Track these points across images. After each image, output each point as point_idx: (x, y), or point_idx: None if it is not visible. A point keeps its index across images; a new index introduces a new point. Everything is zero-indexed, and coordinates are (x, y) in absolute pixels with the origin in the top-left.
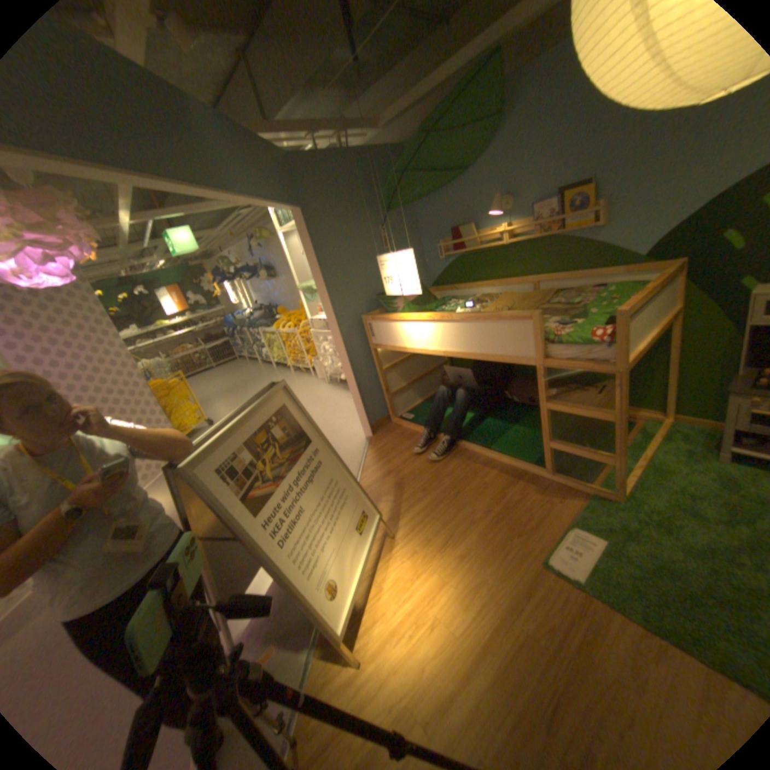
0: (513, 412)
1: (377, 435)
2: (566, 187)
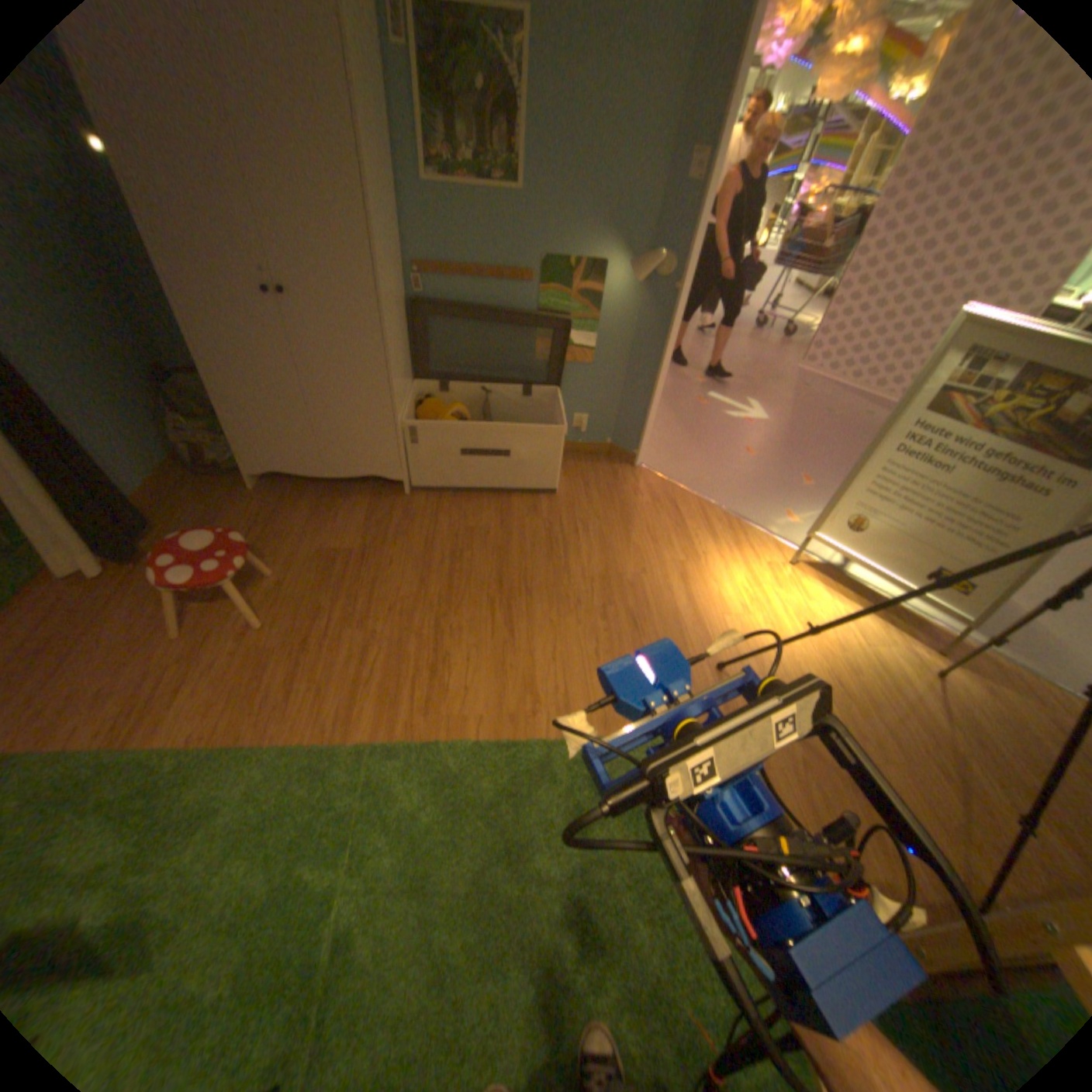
0: None
1: None
2: None
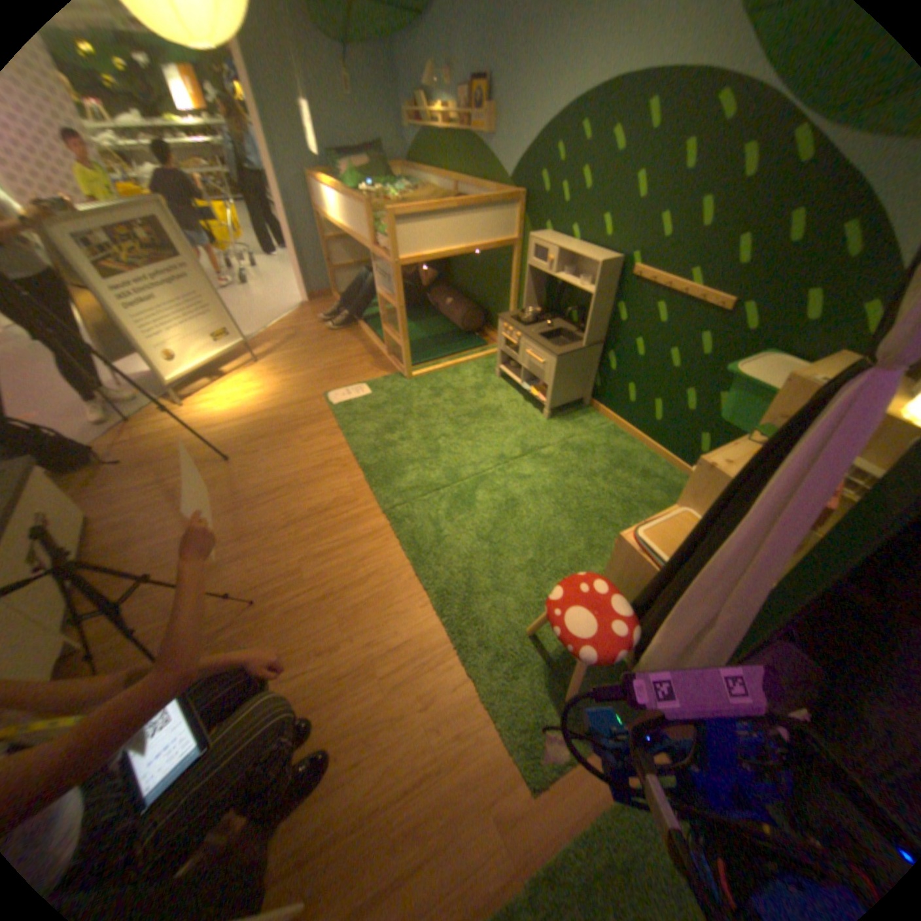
0: (423, 315)
1: (312, 304)
2: (475, 78)
